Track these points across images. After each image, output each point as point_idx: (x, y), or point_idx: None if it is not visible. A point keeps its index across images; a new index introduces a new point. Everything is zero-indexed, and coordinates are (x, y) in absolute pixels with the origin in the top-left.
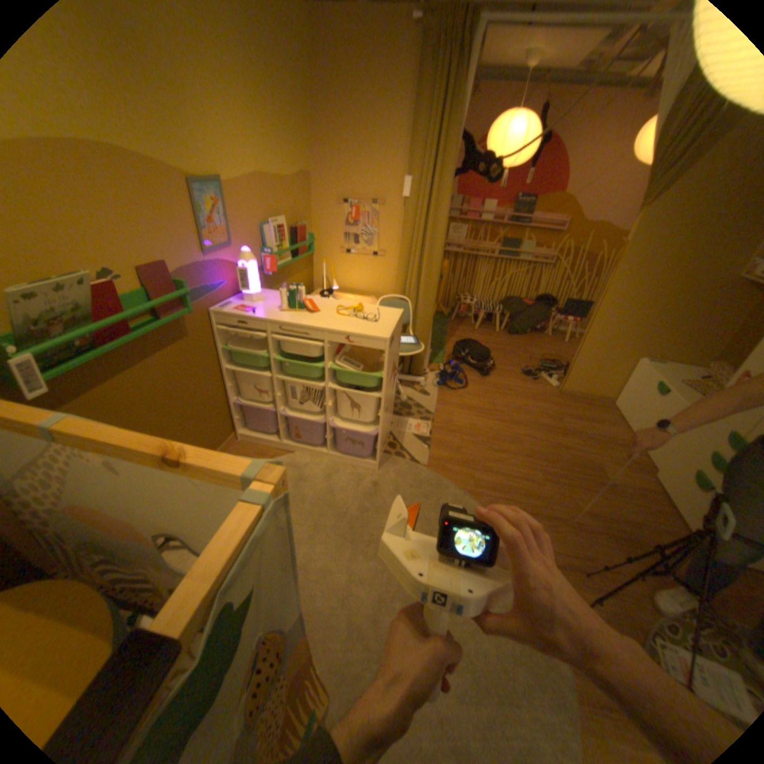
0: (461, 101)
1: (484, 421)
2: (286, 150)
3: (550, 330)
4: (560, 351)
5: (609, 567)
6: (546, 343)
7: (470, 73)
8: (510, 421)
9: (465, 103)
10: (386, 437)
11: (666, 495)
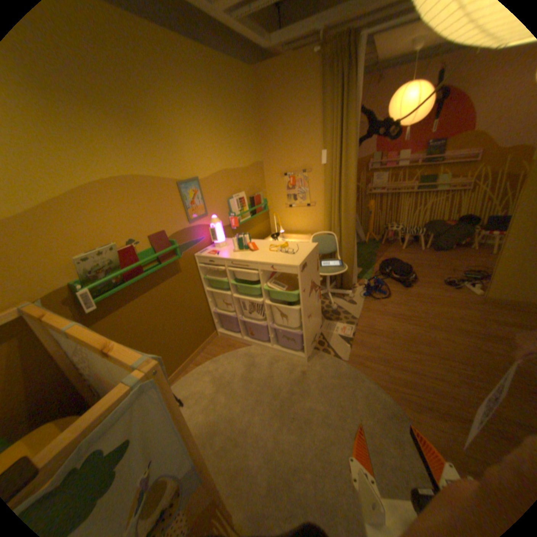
0: (354, 91)
1: (404, 325)
2: (243, 152)
3: (478, 244)
4: (488, 262)
5: None
6: (474, 256)
7: (359, 71)
8: (430, 326)
9: (359, 92)
10: (316, 337)
11: None
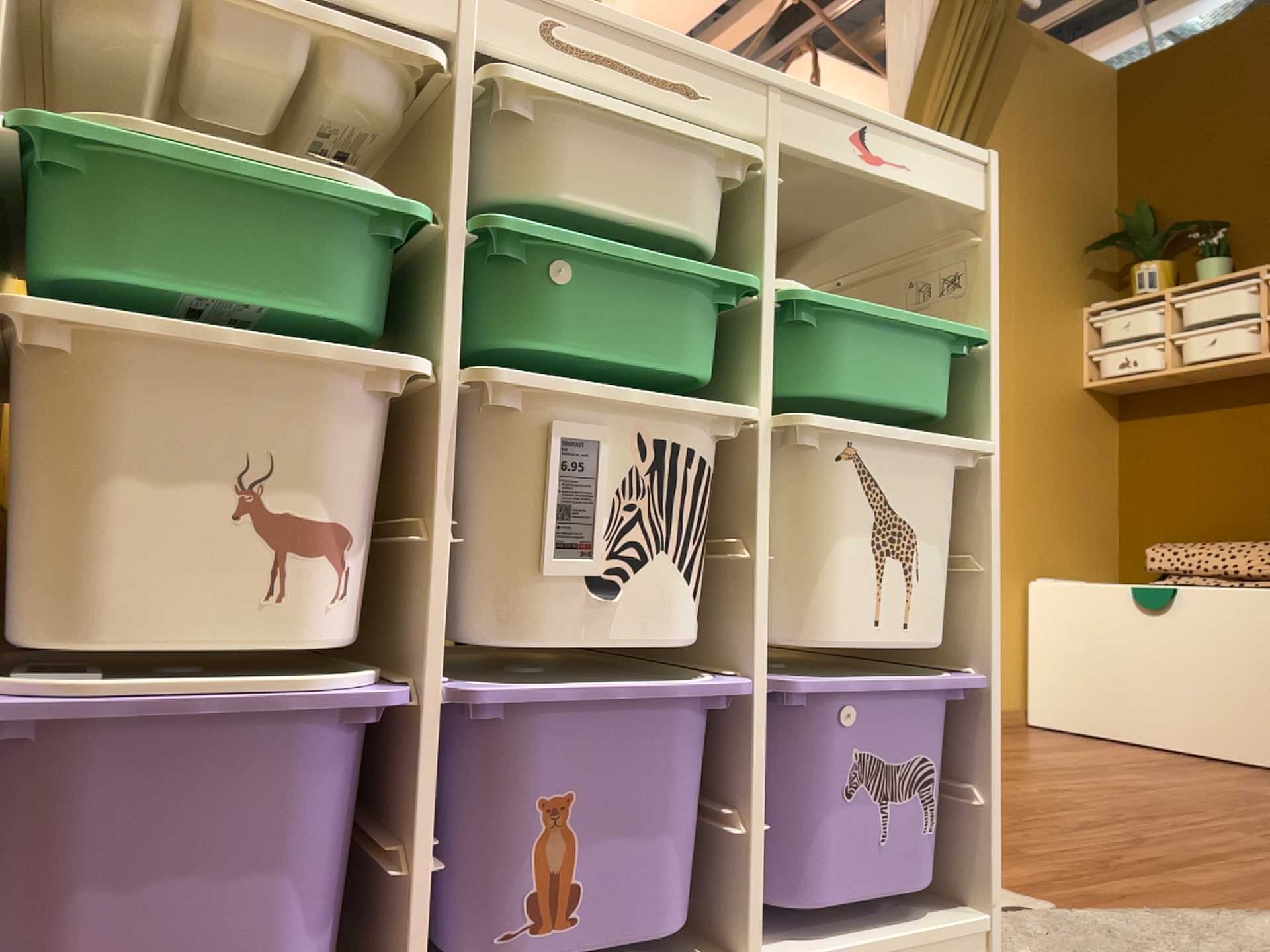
0: None
1: None
2: None
3: None
4: None
5: None
6: None
7: None
8: None
9: None
10: None
11: None
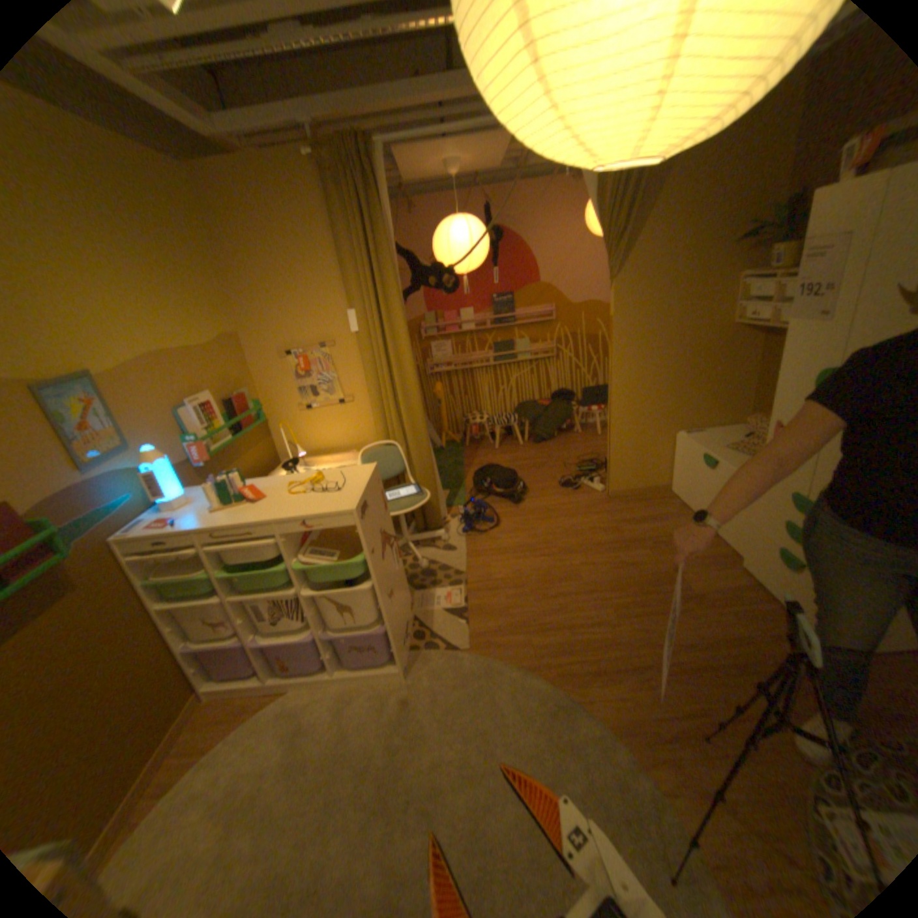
0: (381, 221)
1: (529, 561)
2: (192, 316)
3: (578, 426)
4: (596, 447)
5: (729, 715)
6: (578, 442)
7: (382, 193)
8: (560, 551)
9: (388, 223)
10: (408, 628)
11: (761, 587)
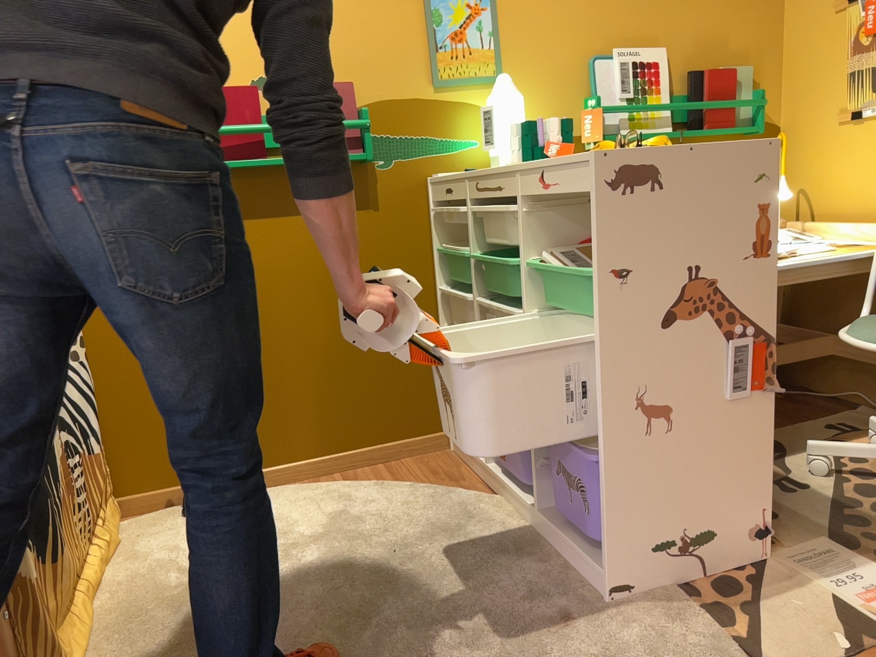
0: None
1: None
2: None
3: None
4: None
5: None
6: None
7: None
8: None
9: None
10: (716, 557)
11: None
